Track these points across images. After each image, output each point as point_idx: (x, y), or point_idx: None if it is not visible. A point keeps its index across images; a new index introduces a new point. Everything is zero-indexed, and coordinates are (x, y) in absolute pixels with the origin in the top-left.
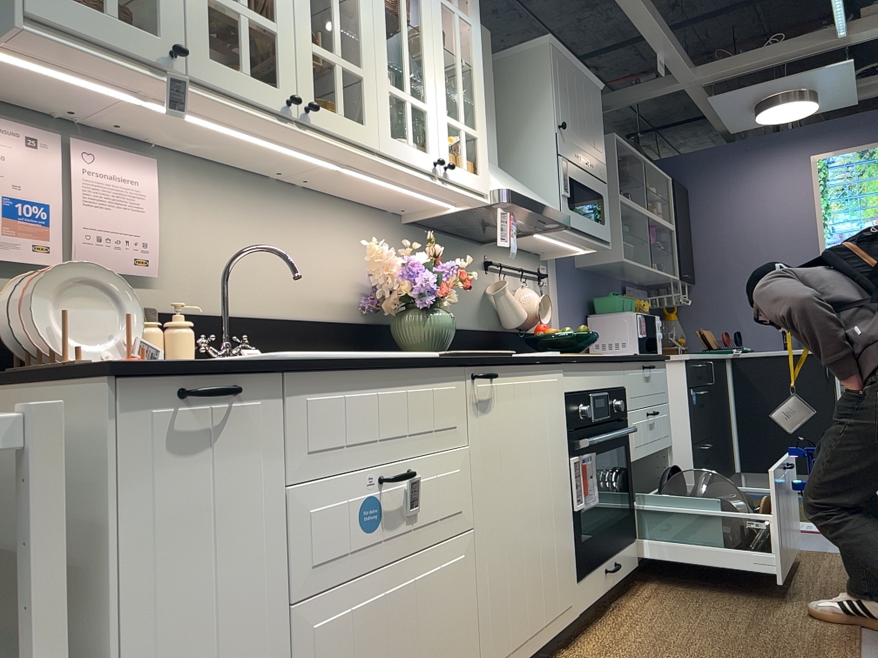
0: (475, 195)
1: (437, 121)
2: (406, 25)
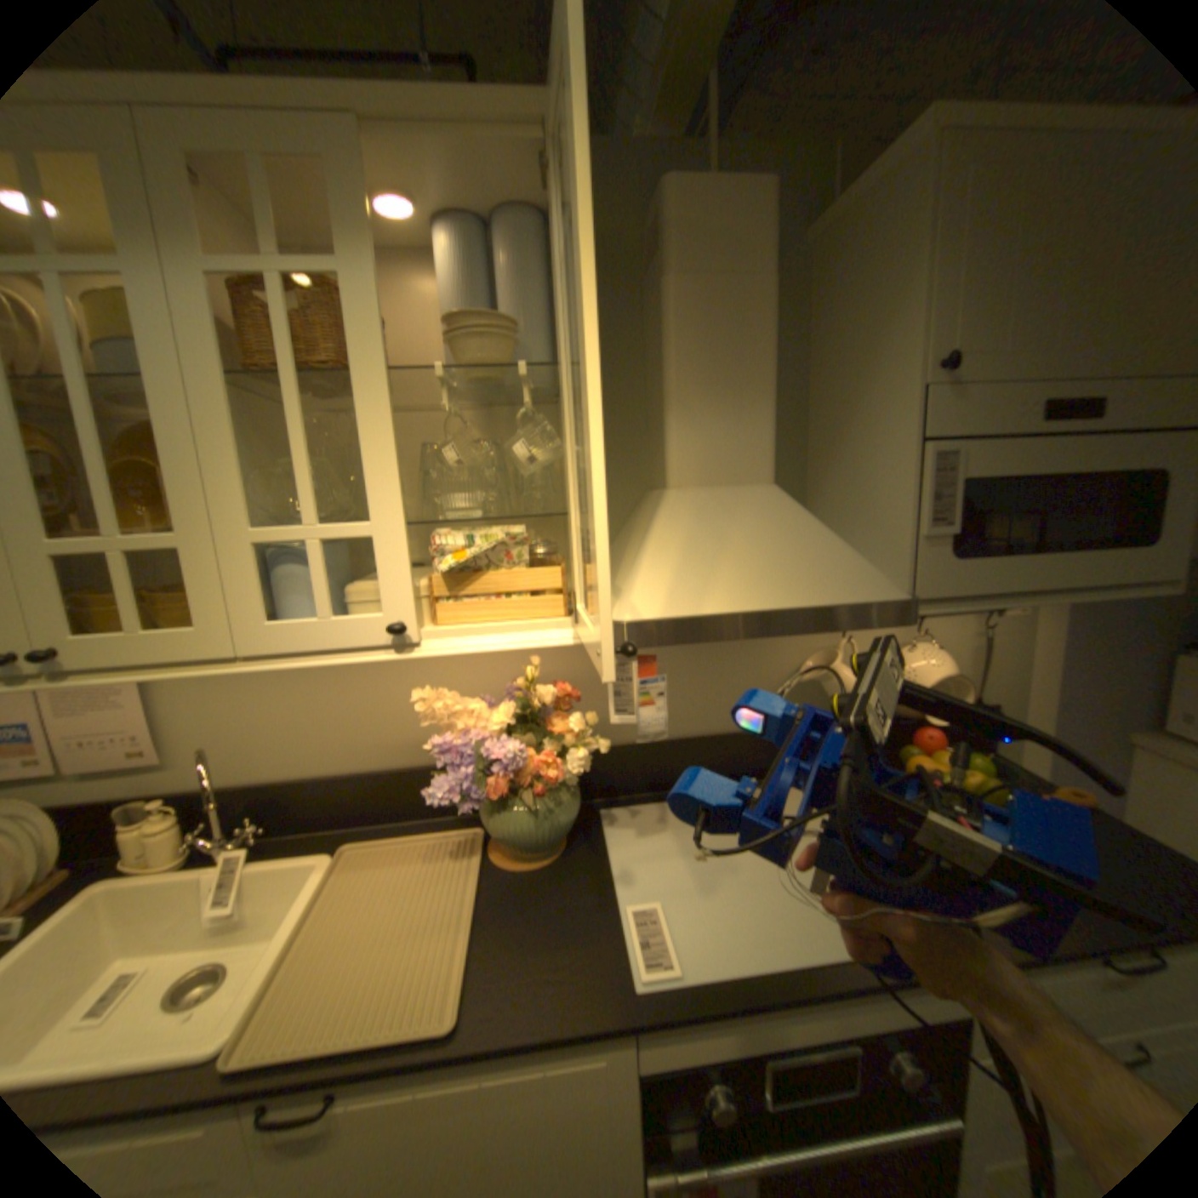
0: (540, 641)
1: (405, 541)
2: (290, 386)
